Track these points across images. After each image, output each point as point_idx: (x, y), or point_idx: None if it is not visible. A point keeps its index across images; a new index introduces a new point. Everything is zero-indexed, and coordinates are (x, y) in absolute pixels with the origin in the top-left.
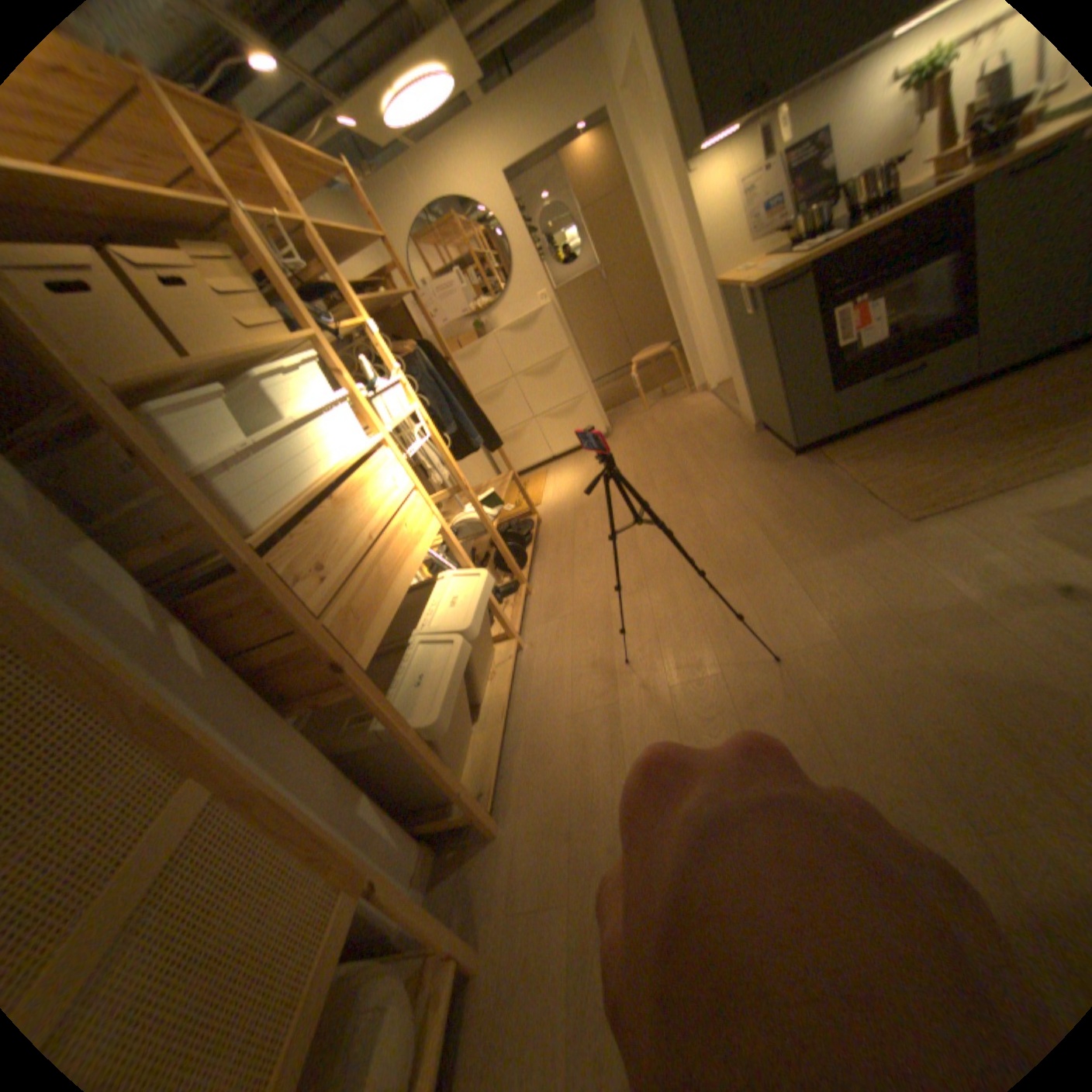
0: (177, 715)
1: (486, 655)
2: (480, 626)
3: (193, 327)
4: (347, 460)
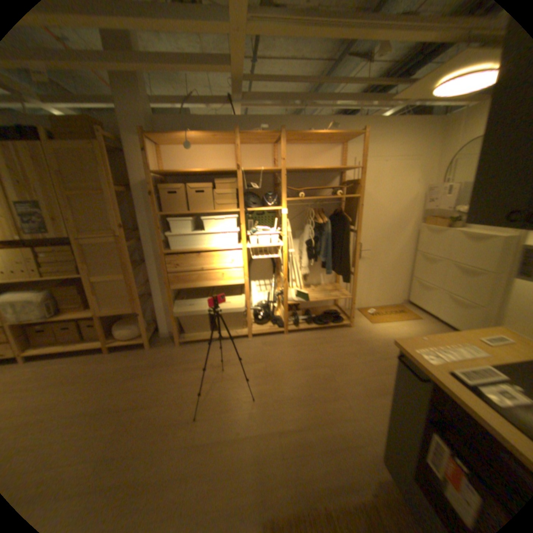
0: (128, 268)
1: (234, 326)
2: (230, 317)
3: (195, 203)
4: (214, 249)
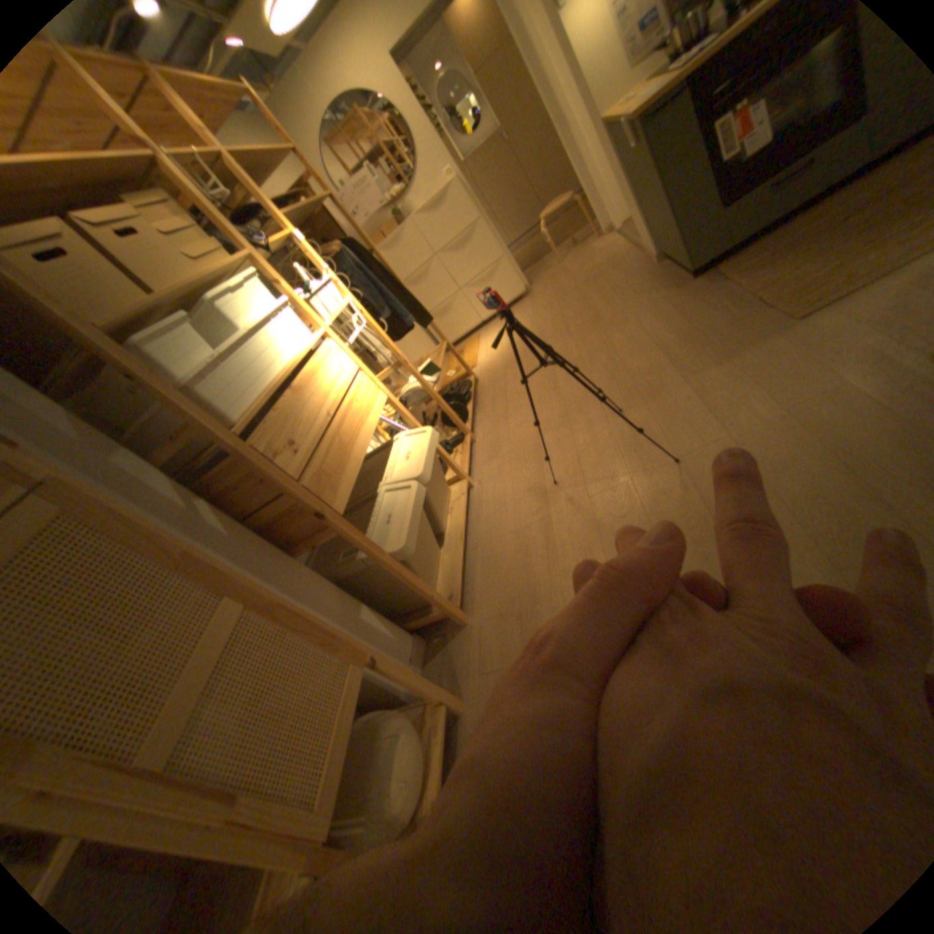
0: (208, 558)
1: (443, 494)
2: (433, 472)
3: (150, 267)
4: (297, 355)
